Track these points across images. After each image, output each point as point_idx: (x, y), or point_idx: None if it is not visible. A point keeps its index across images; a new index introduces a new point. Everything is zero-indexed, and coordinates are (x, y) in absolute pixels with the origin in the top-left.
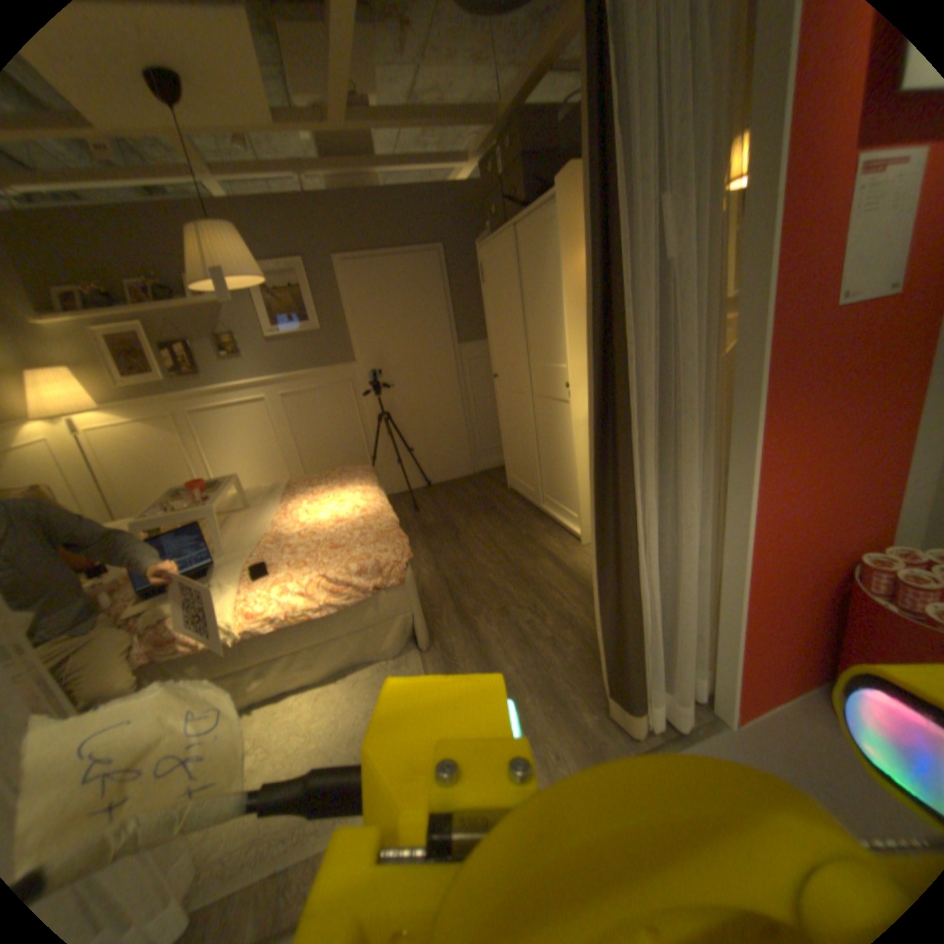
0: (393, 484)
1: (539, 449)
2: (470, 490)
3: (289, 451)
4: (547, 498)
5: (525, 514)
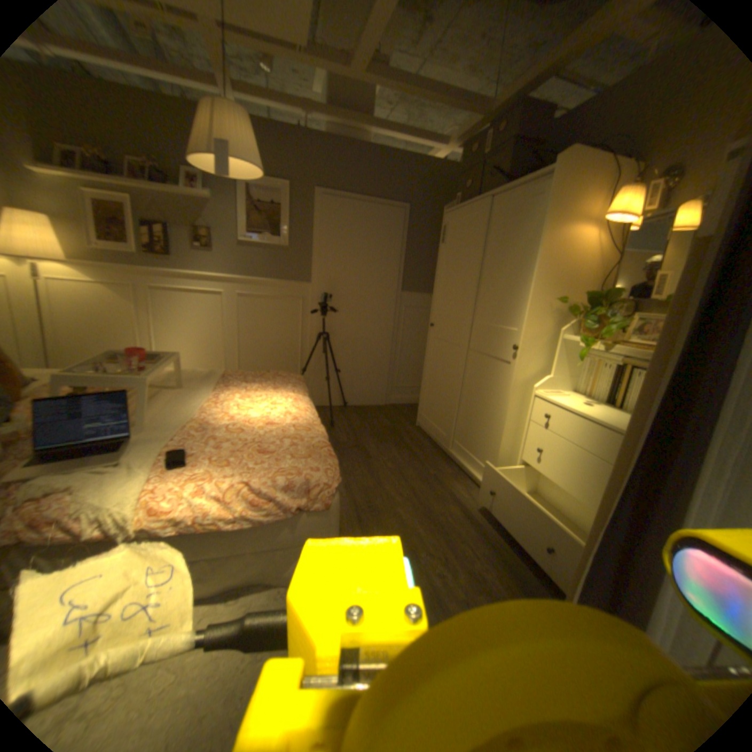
0: (313, 397)
1: (460, 399)
2: (381, 419)
3: (228, 346)
4: (456, 445)
5: (431, 454)
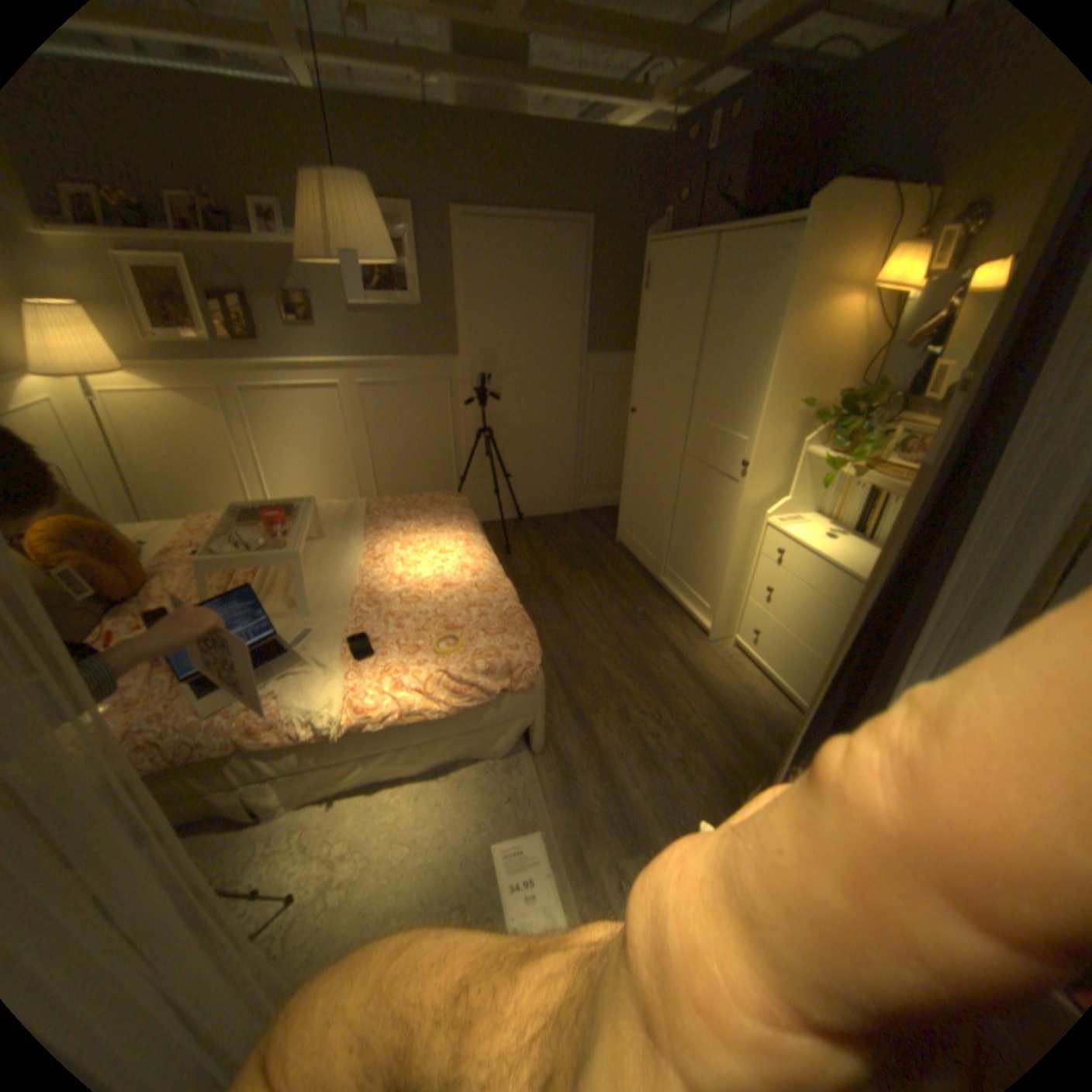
0: (483, 511)
1: (678, 516)
2: (575, 536)
3: (364, 456)
4: (675, 572)
5: (643, 583)
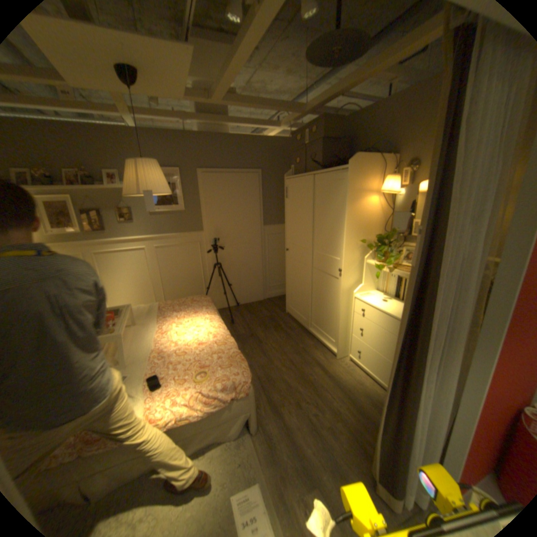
0: (217, 304)
1: (311, 298)
2: (263, 312)
3: (155, 282)
4: (313, 325)
5: (299, 333)
